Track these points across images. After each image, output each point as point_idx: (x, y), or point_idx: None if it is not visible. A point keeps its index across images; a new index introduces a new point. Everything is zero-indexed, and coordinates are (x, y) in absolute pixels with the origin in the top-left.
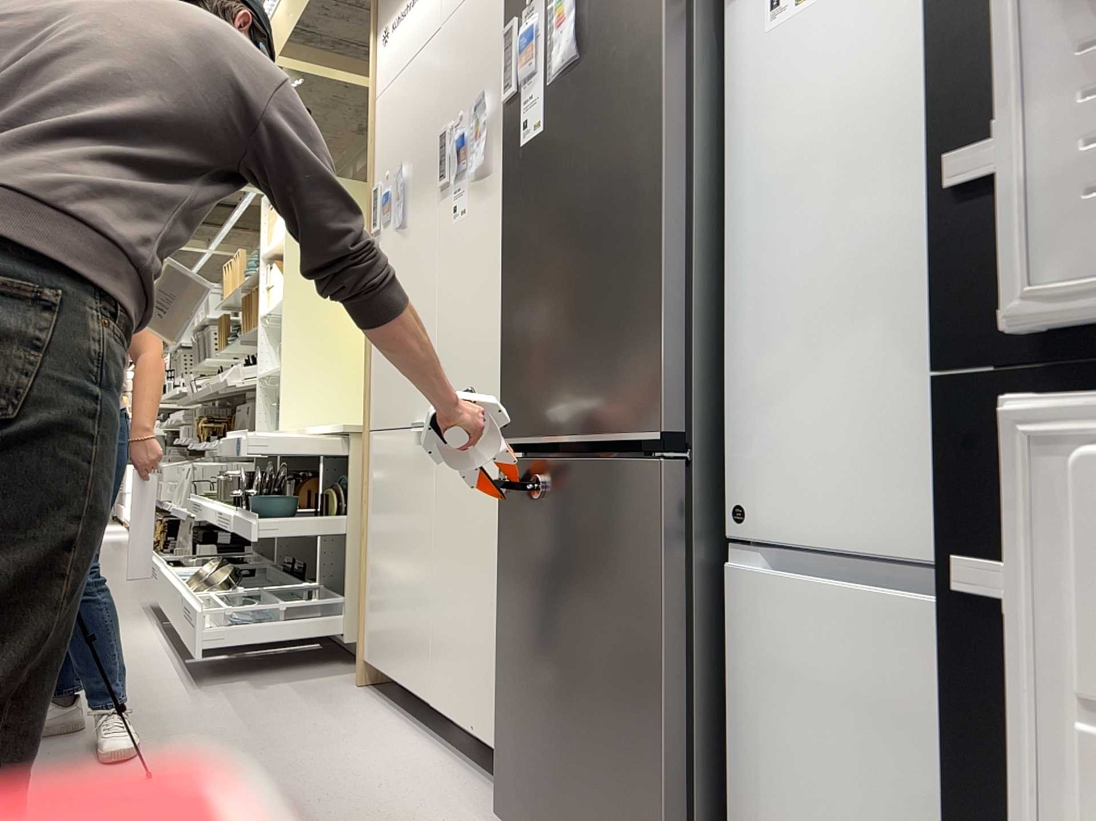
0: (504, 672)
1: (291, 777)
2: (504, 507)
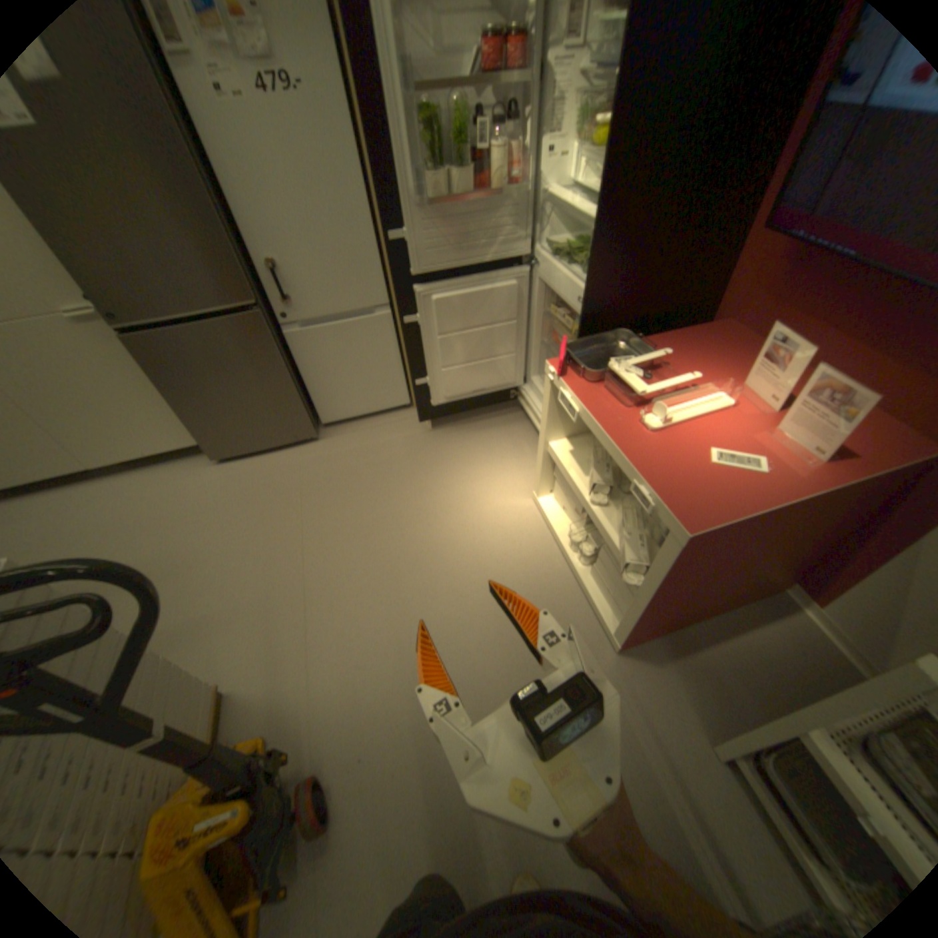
0: (184, 416)
1: (90, 535)
2: (139, 355)
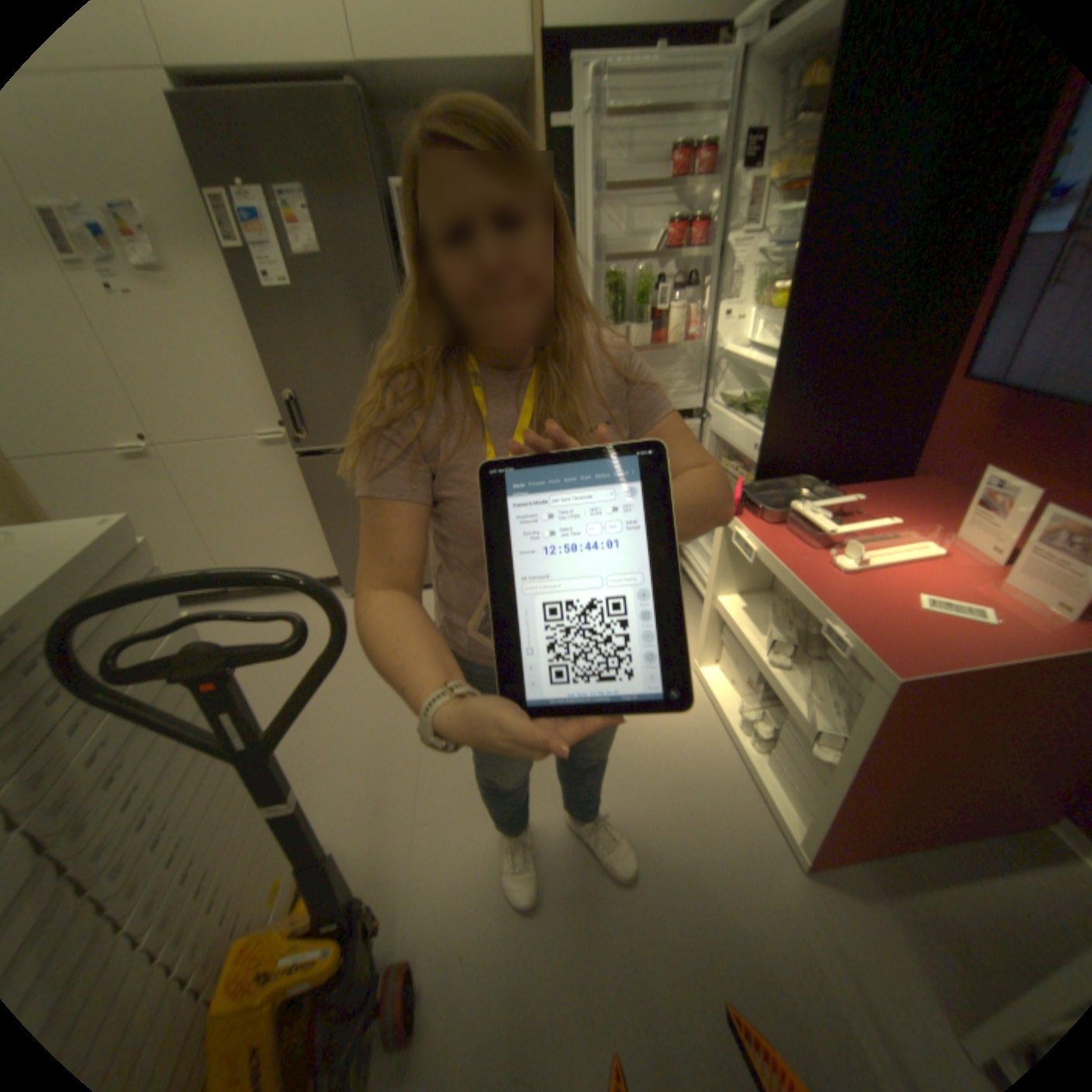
0: (333, 543)
1: None
2: (310, 479)
